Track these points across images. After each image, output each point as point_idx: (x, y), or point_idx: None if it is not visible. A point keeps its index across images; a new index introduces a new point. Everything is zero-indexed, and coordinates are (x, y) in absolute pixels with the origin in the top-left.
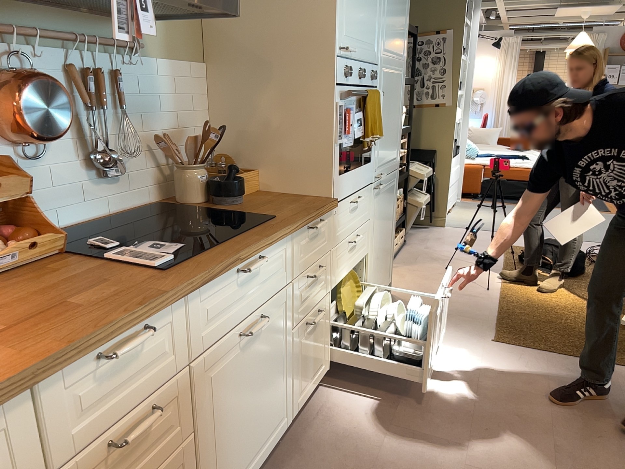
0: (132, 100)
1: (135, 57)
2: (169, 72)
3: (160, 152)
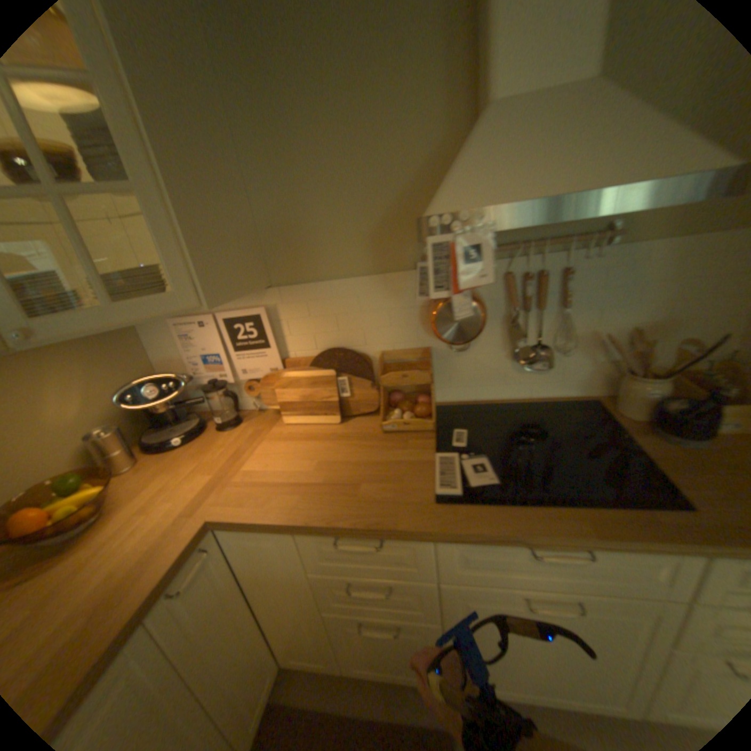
0: (589, 294)
1: (608, 245)
2: (670, 252)
3: (623, 347)
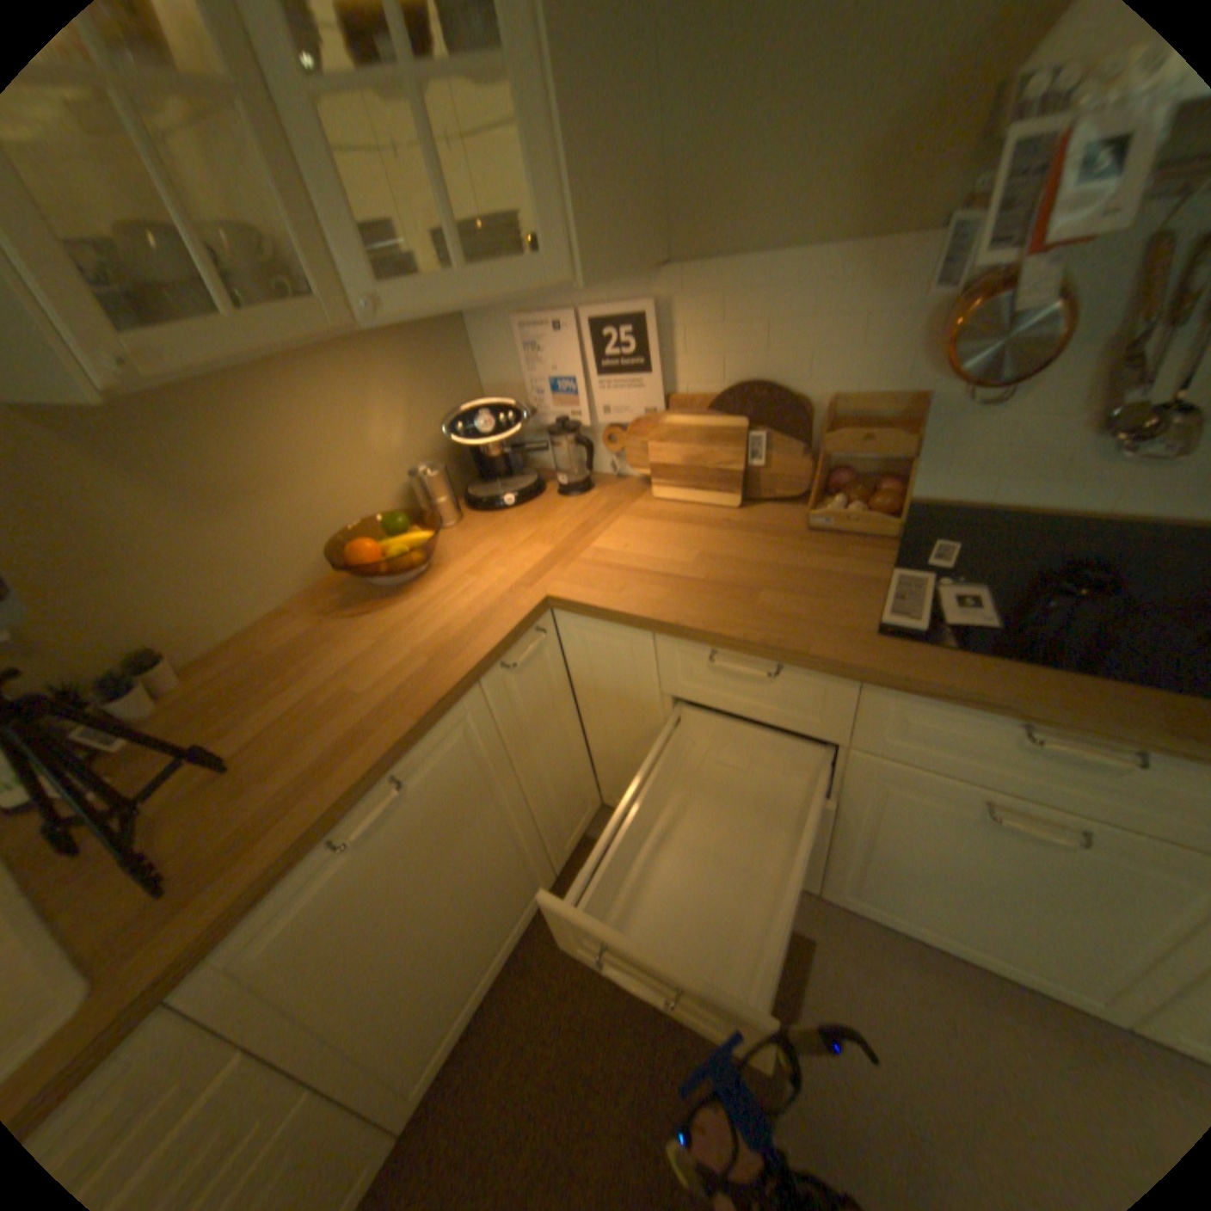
0: None
1: None
2: None
3: None
